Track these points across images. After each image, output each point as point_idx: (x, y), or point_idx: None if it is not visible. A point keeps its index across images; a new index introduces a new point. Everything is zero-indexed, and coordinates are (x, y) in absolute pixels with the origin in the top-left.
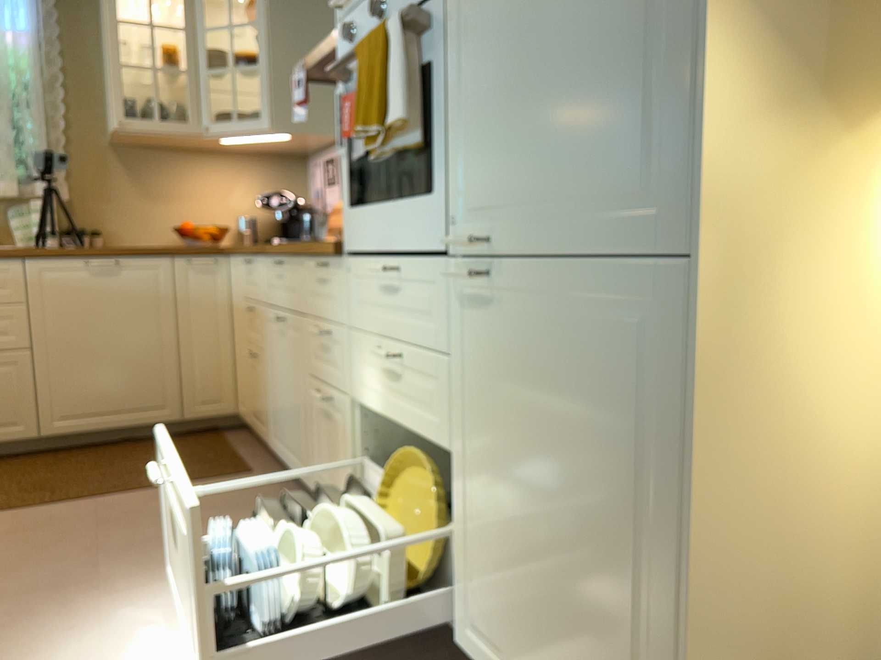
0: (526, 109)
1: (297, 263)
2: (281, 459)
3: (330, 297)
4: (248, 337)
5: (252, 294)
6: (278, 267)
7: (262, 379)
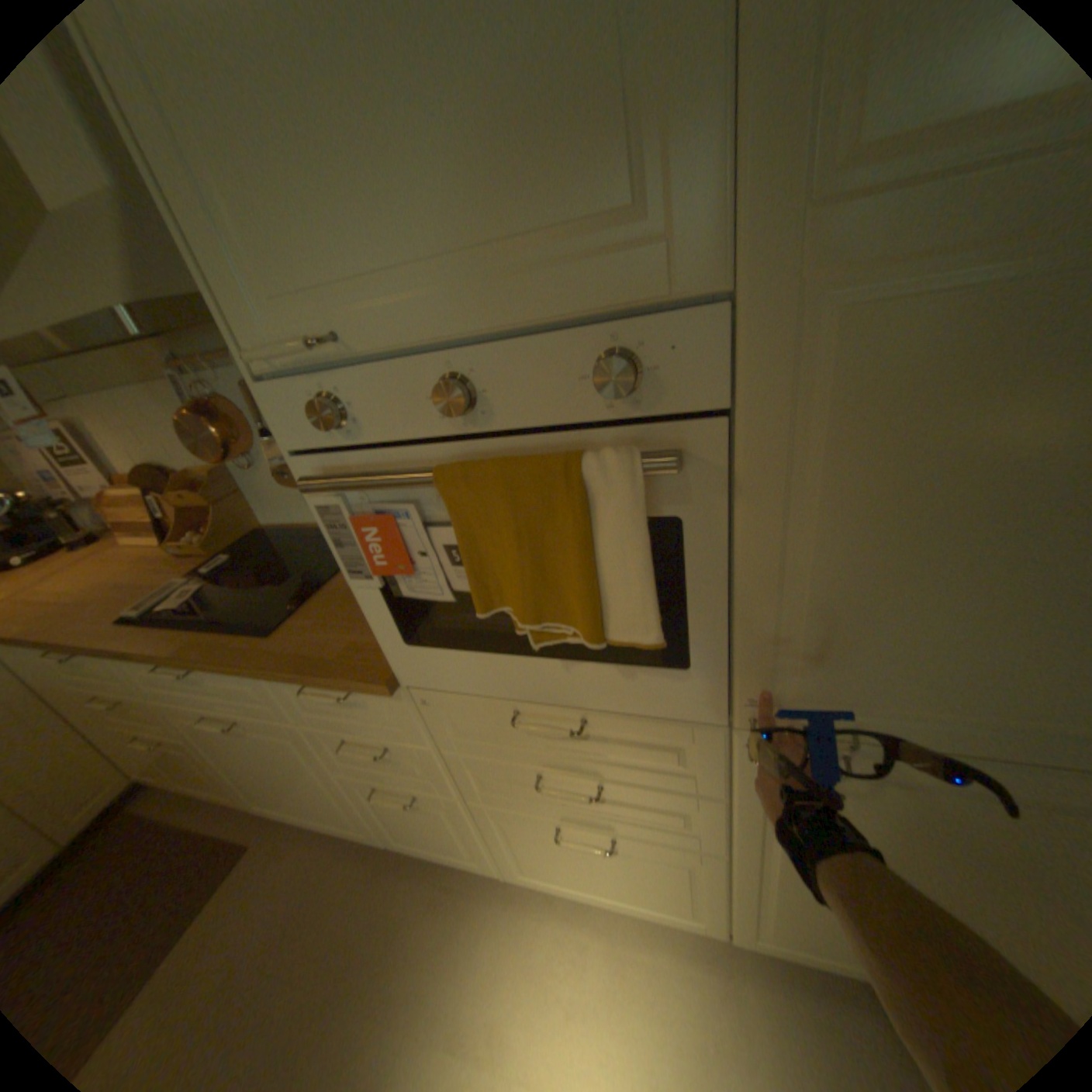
0: (966, 624)
1: (243, 677)
2: (288, 823)
3: (366, 718)
4: (118, 725)
5: (101, 688)
6: (180, 676)
7: (192, 762)
